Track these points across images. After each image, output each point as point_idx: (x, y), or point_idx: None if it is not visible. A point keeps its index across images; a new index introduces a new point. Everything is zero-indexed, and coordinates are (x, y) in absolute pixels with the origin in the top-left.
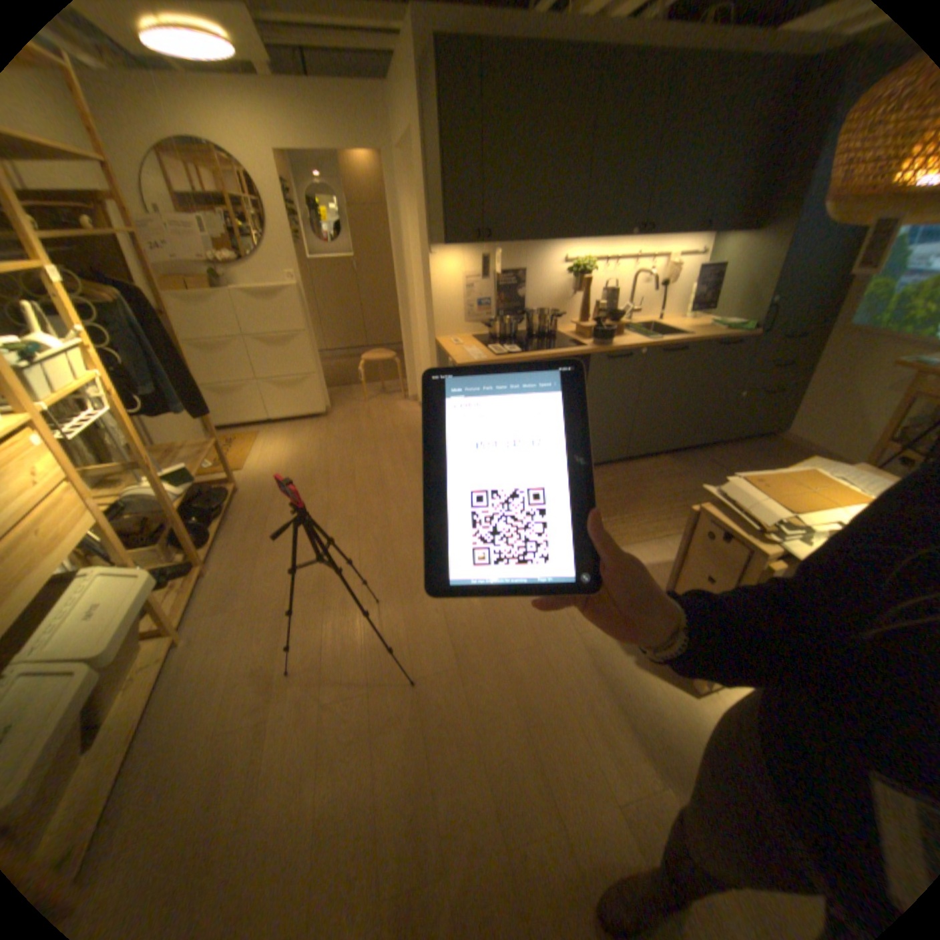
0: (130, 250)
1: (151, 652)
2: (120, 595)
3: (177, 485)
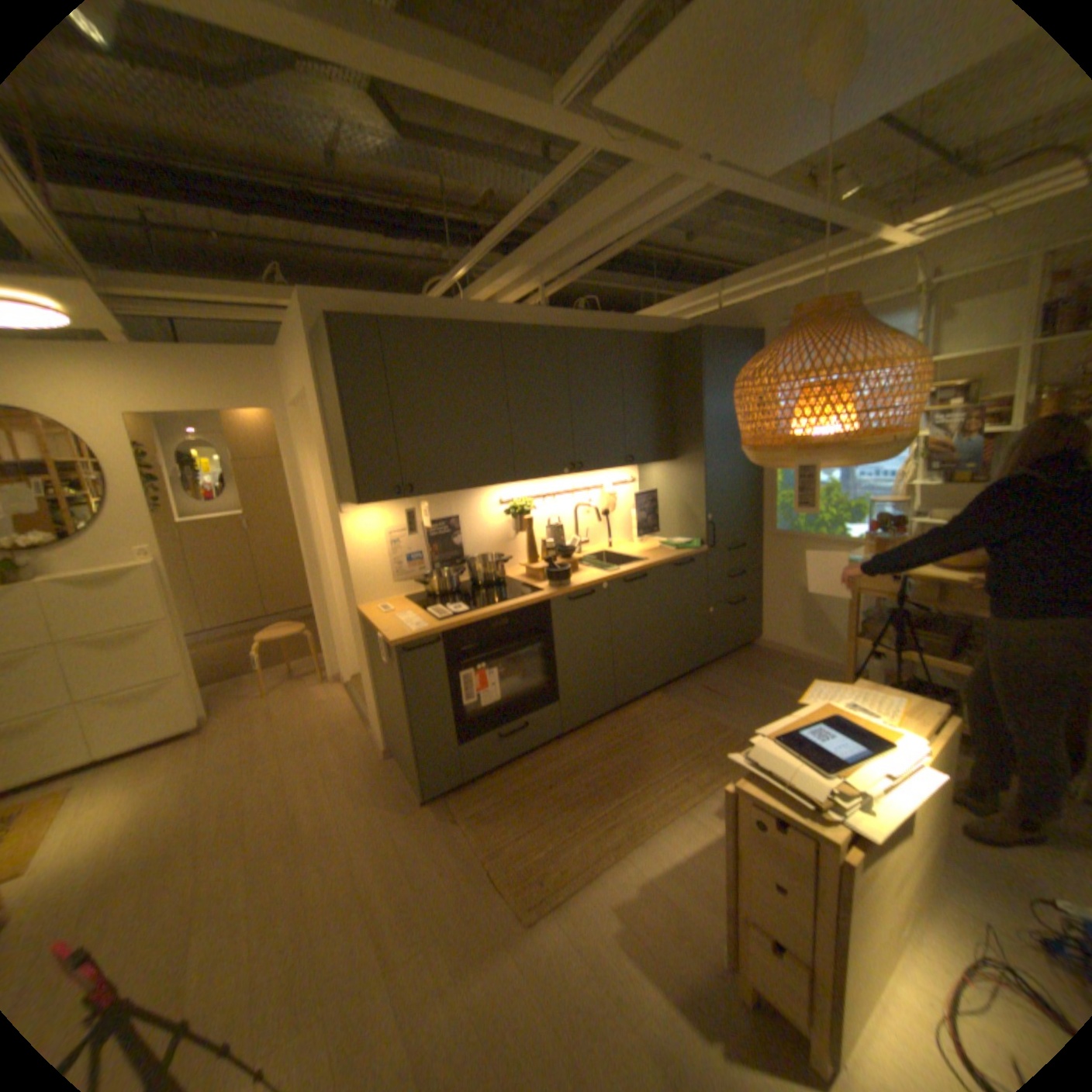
0: None
1: None
2: None
3: None
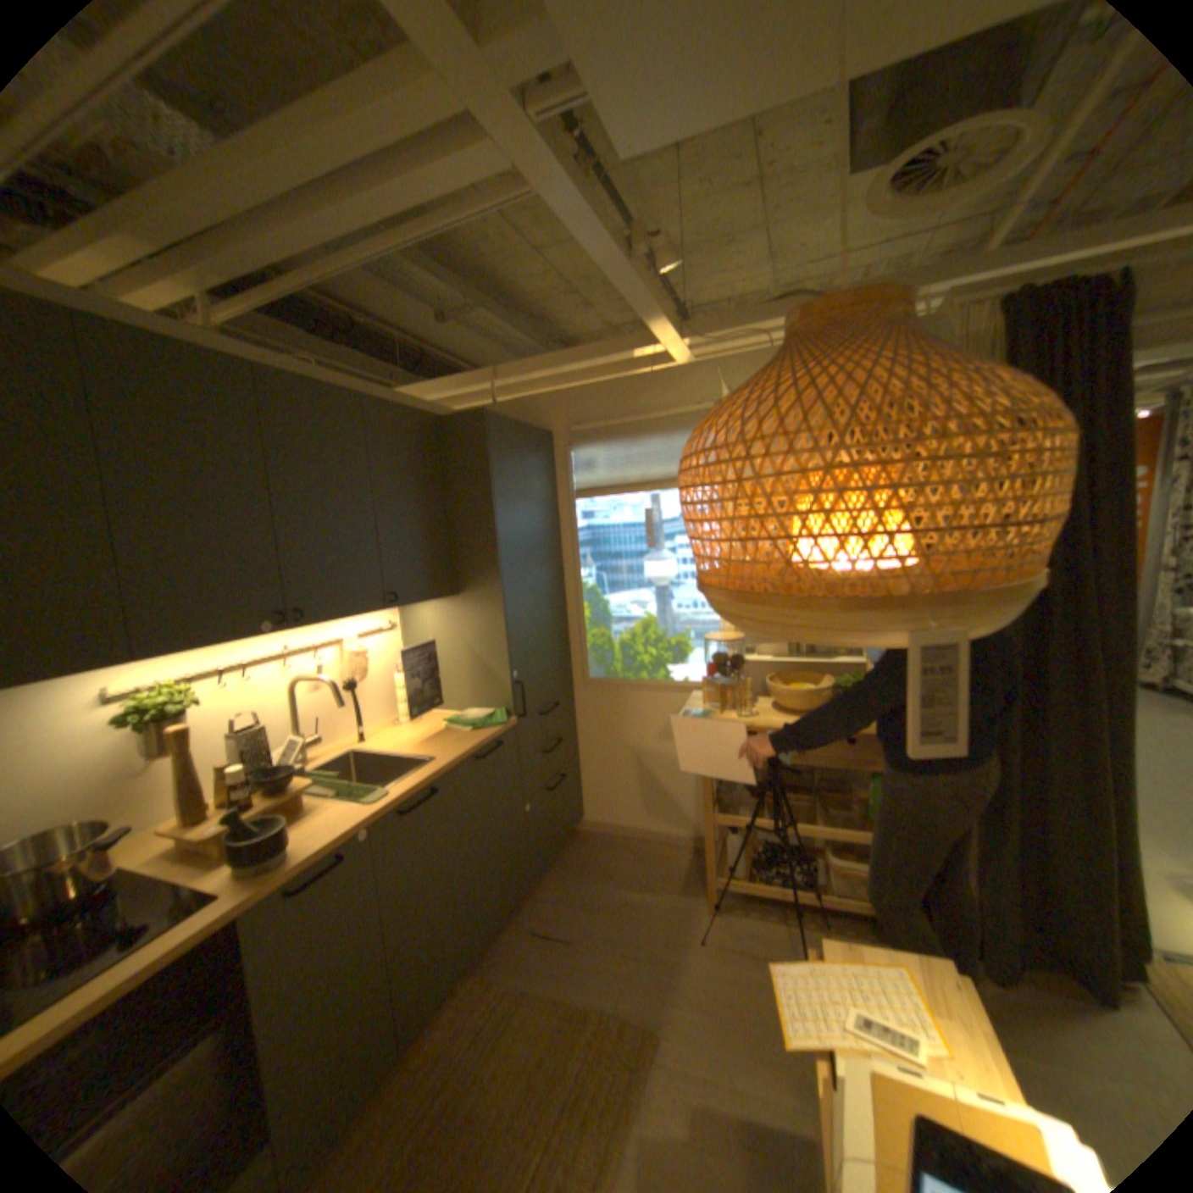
0: None
1: None
2: None
3: None
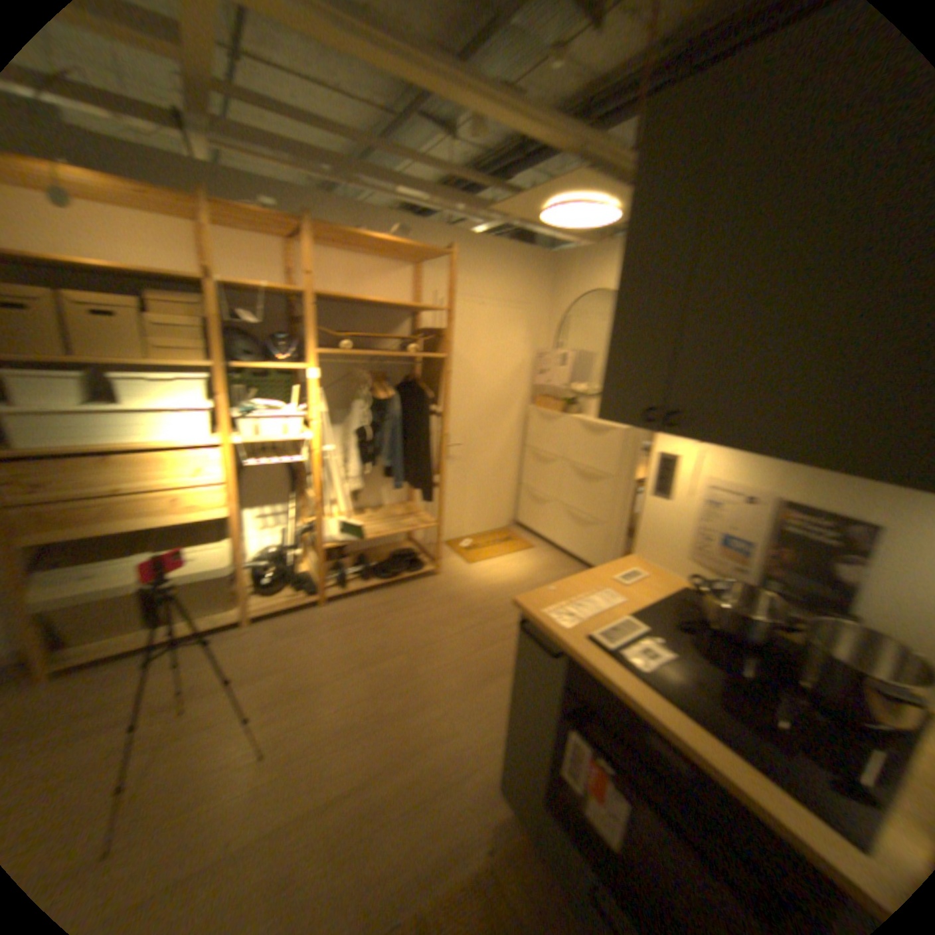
0: (529, 372)
1: (225, 619)
2: (203, 567)
3: (352, 536)
